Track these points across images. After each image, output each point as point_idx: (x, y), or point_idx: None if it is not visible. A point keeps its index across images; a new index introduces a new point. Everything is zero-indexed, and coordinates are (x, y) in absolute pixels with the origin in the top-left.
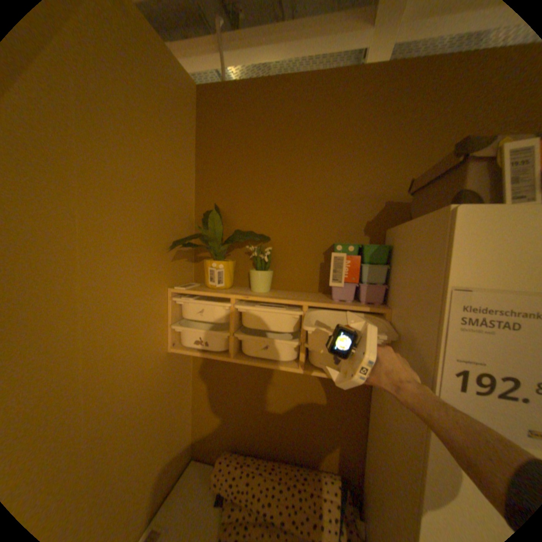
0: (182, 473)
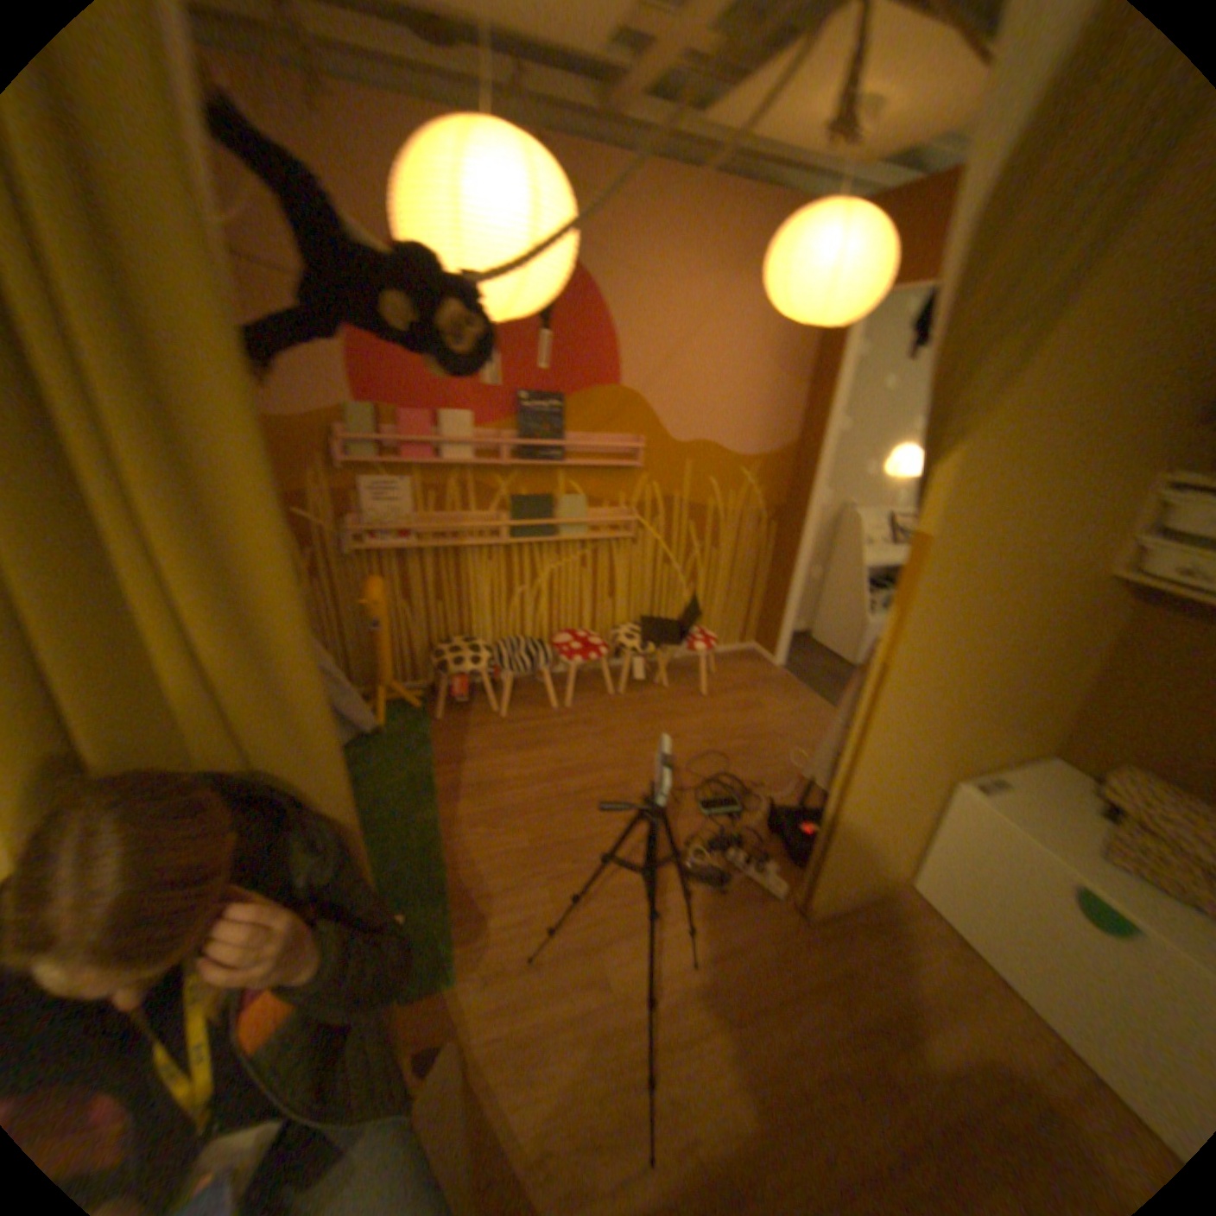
0: (1043, 762)
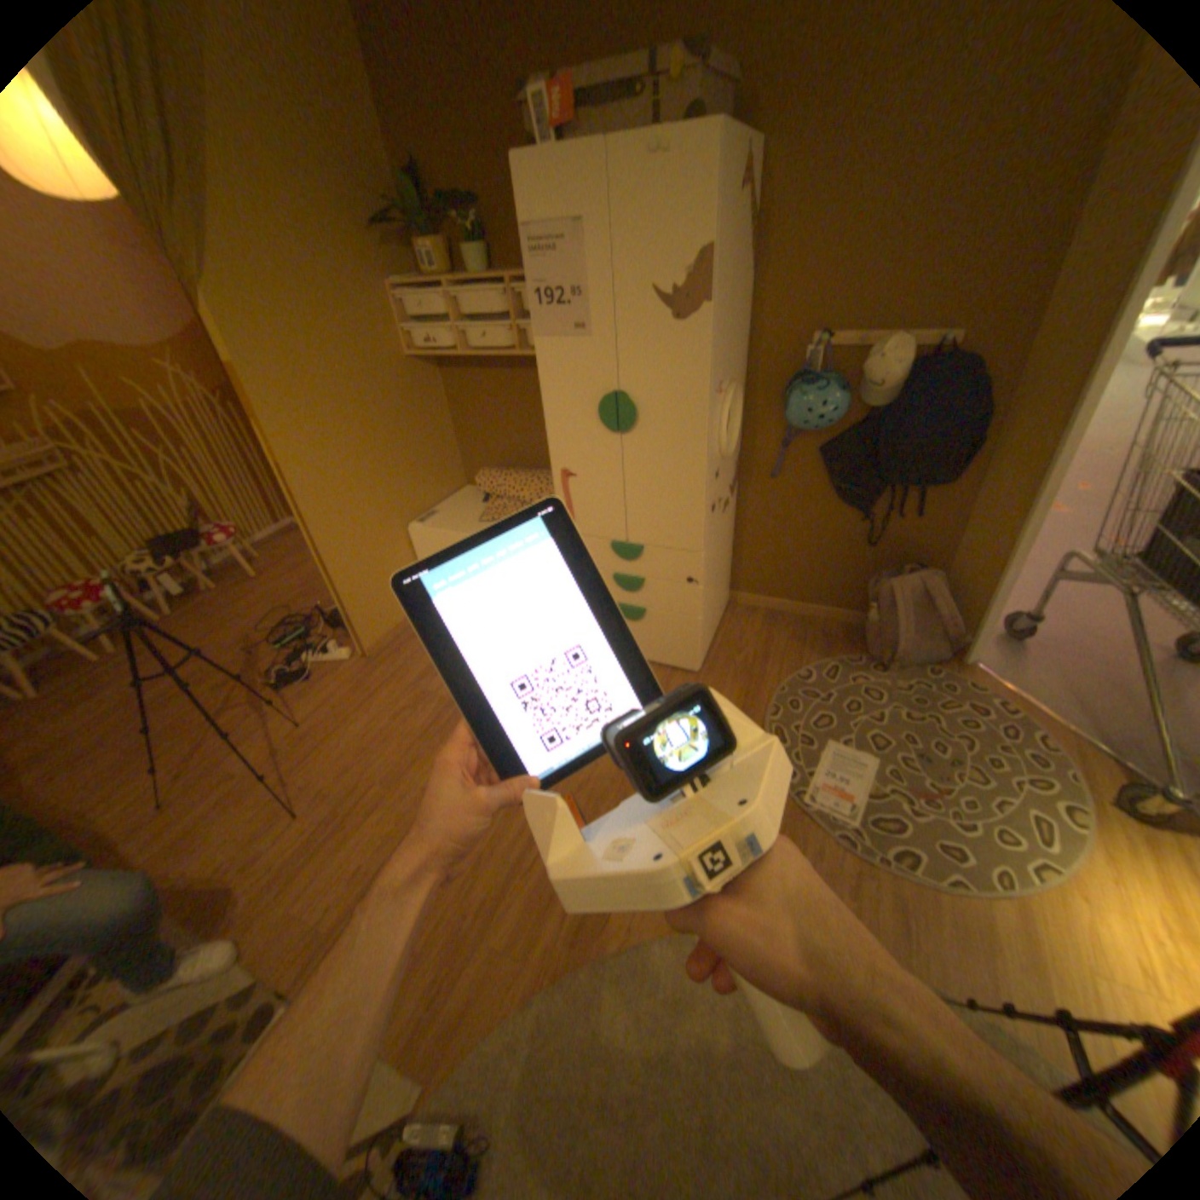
0: (457, 492)
